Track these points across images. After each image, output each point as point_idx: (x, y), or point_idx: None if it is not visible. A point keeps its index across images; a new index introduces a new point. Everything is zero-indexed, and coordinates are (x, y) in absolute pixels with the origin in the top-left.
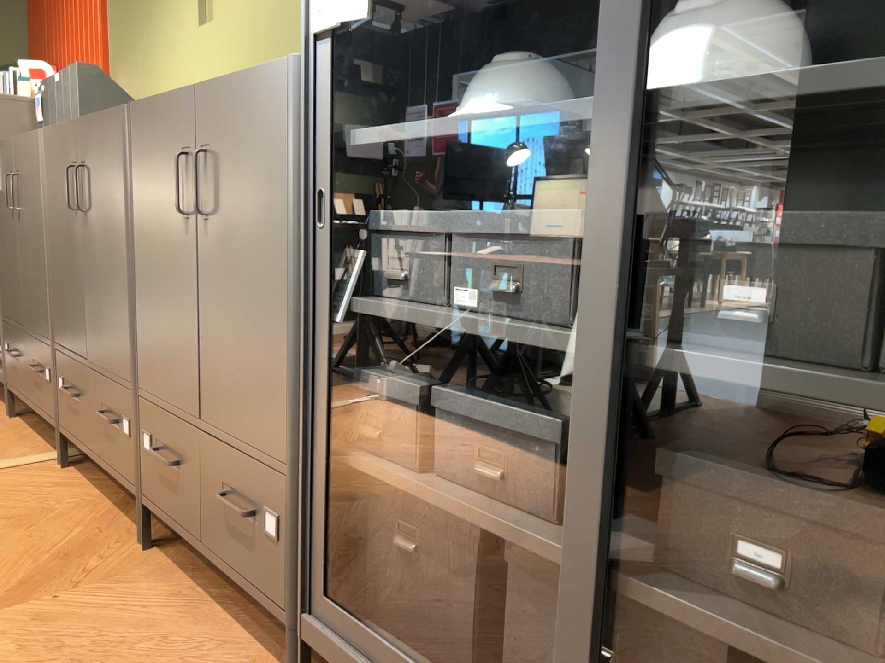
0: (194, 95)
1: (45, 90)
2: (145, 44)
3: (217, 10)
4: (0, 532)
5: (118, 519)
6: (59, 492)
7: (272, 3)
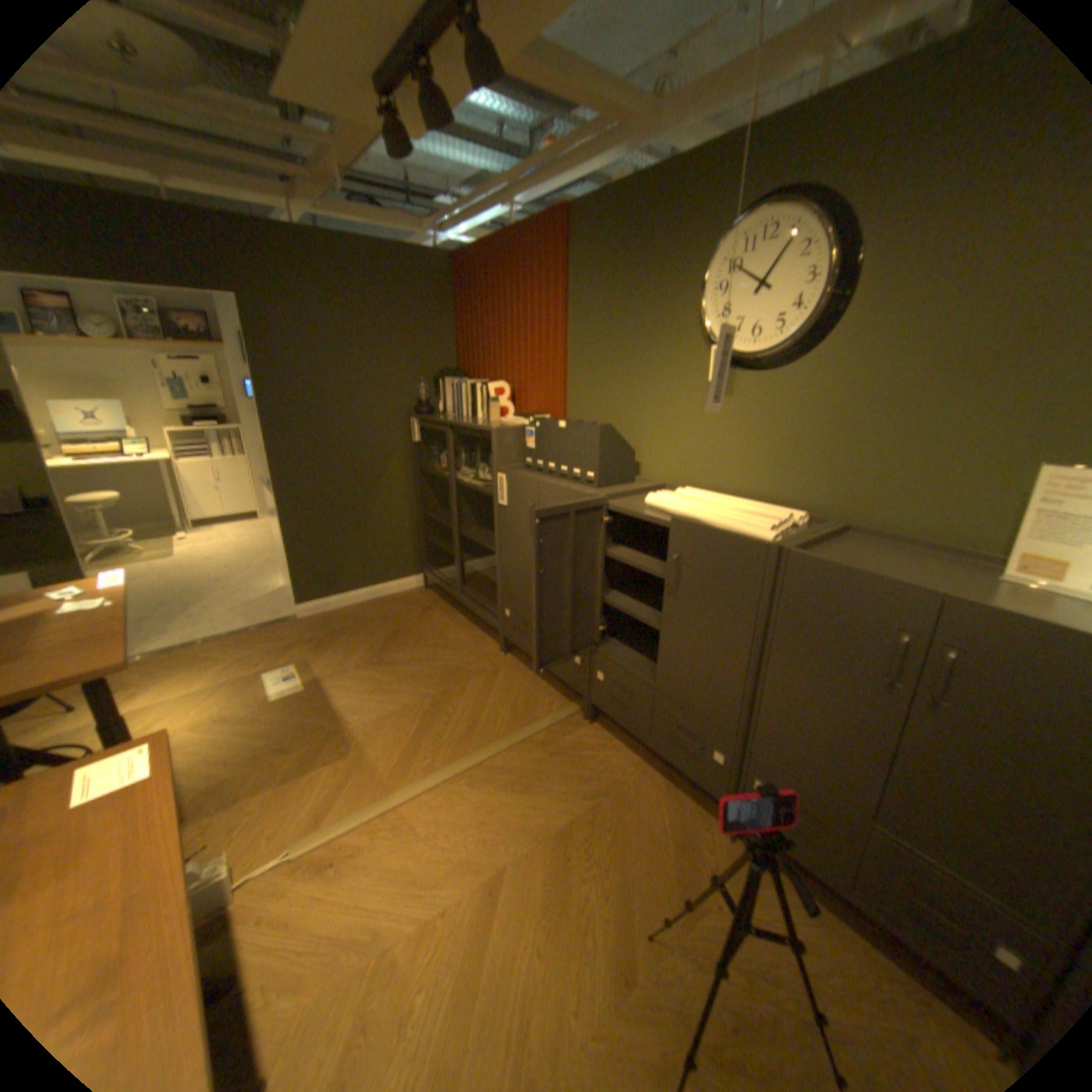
0: (942, 599)
1: (540, 426)
2: (621, 386)
3: (741, 388)
4: (613, 811)
5: (681, 796)
6: (613, 758)
7: (834, 405)
